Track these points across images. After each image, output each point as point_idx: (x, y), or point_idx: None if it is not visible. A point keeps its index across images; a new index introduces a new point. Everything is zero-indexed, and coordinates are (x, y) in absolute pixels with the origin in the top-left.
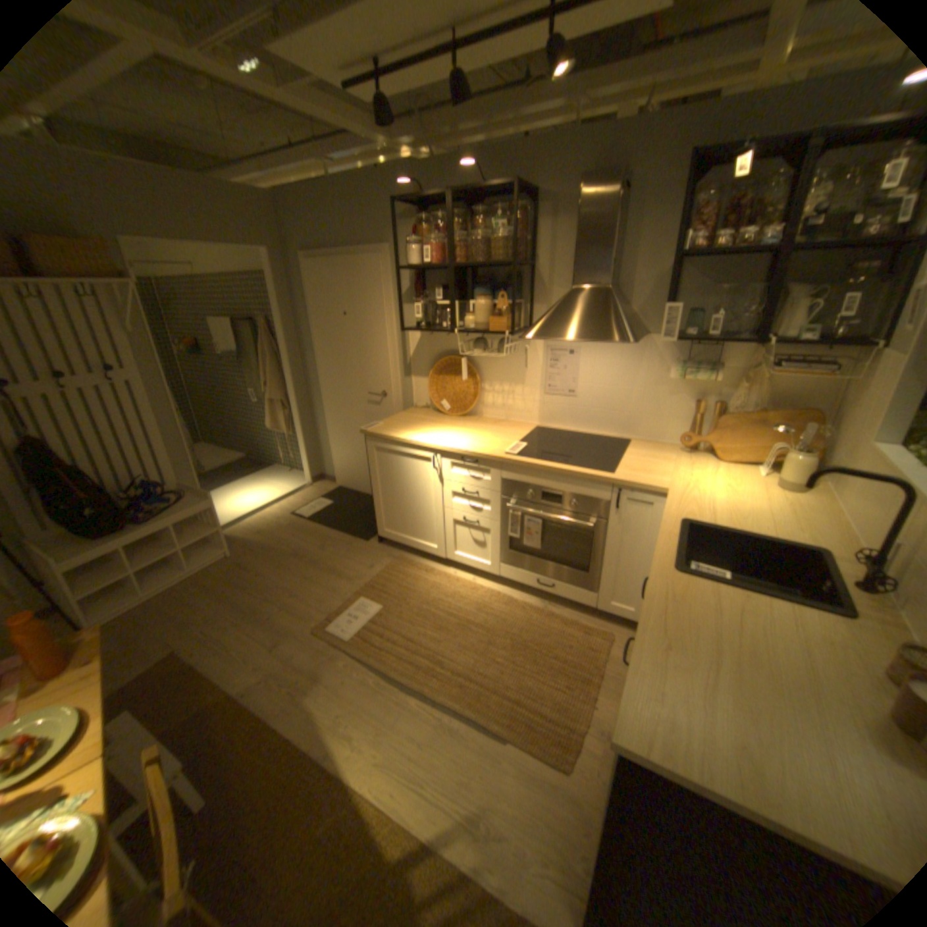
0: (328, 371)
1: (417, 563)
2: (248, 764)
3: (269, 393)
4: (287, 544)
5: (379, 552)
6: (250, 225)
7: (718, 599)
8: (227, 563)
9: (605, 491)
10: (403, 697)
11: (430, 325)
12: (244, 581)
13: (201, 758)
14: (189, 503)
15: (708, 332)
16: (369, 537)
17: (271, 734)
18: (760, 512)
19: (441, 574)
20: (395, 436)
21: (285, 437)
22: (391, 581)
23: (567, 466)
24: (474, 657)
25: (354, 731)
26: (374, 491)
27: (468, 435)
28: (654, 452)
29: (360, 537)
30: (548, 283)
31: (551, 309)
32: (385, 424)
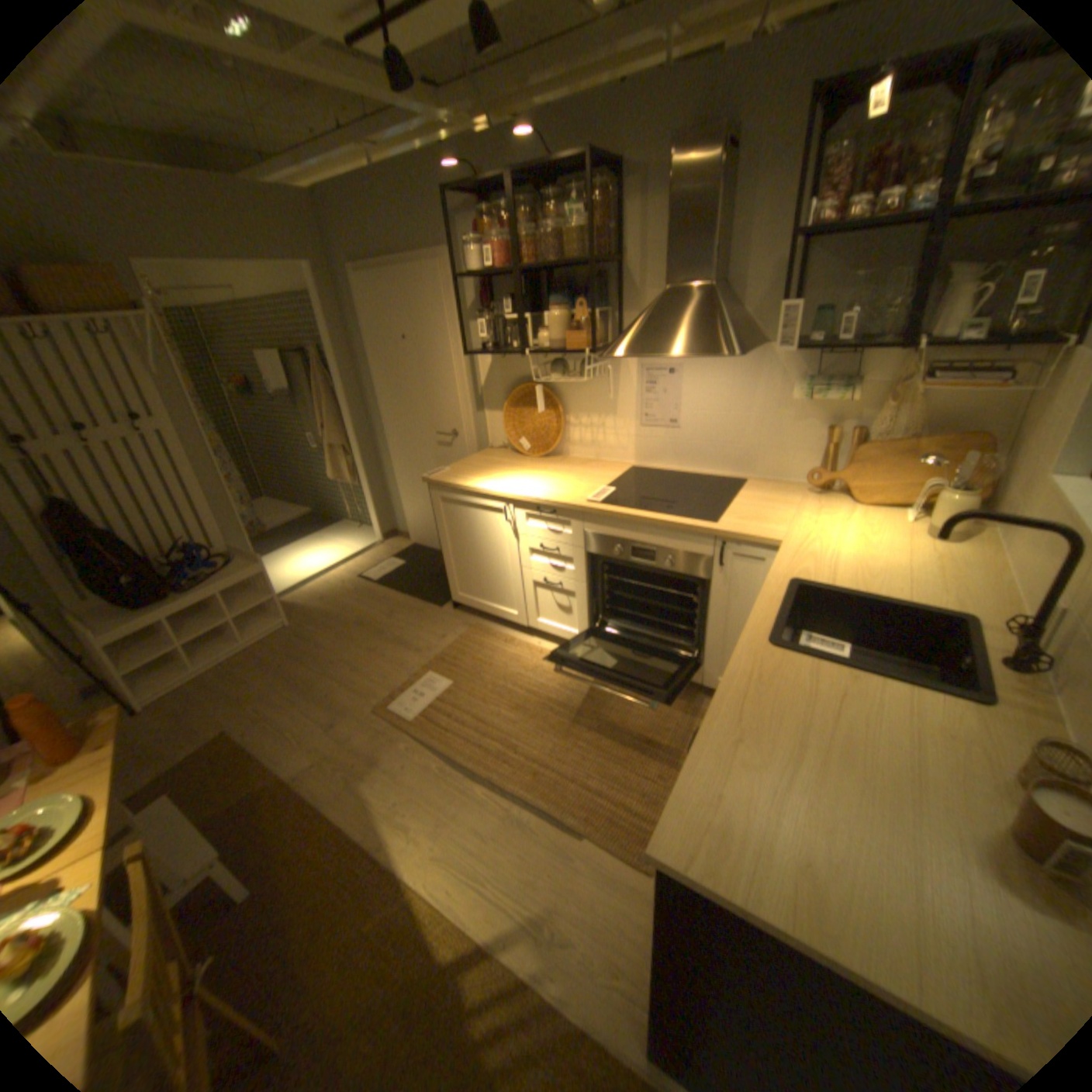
0: (391, 408)
1: (496, 632)
2: (296, 853)
3: (328, 437)
4: (351, 612)
5: (454, 619)
6: (290, 235)
7: (817, 680)
8: (286, 633)
9: (706, 545)
10: (469, 784)
11: (502, 346)
12: (303, 654)
13: (248, 846)
14: (238, 567)
15: (843, 336)
16: (444, 602)
17: (323, 822)
18: (896, 569)
19: (522, 644)
20: (462, 484)
21: (351, 488)
22: (464, 653)
23: (660, 515)
24: (553, 740)
25: (412, 821)
26: (445, 550)
27: (548, 480)
28: (775, 494)
29: (434, 602)
30: (639, 283)
31: (639, 318)
32: (452, 470)
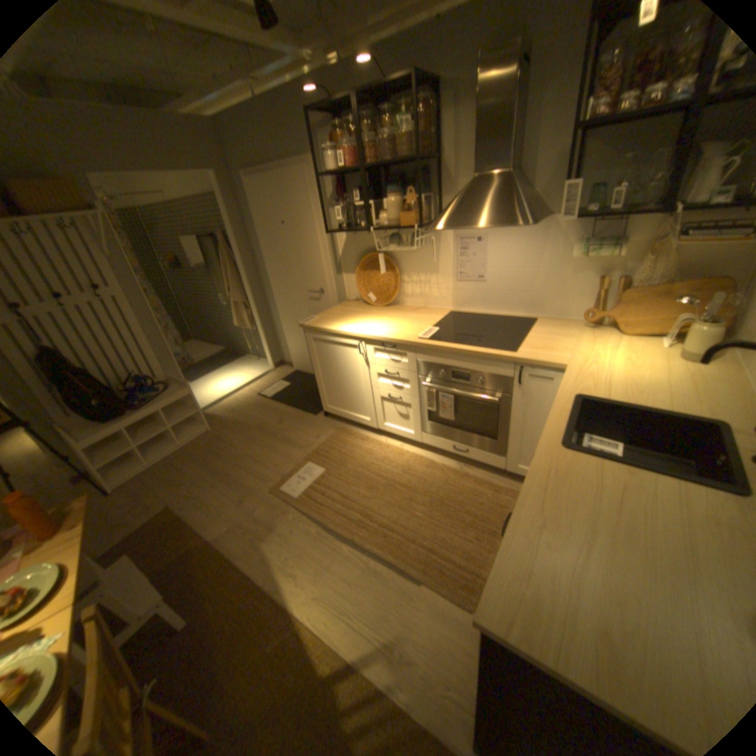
0: (276, 275)
1: (355, 433)
2: (218, 595)
3: (234, 297)
4: (254, 420)
5: (325, 424)
6: (200, 152)
7: (602, 475)
8: (209, 436)
9: (508, 369)
10: (339, 545)
11: (353, 226)
12: (221, 451)
13: (185, 589)
14: (173, 392)
15: (613, 206)
16: (318, 412)
17: (236, 572)
18: (658, 385)
19: (374, 442)
20: (327, 328)
21: (251, 333)
22: (333, 449)
23: (473, 347)
24: (398, 512)
25: (299, 571)
26: (317, 375)
27: (389, 323)
28: (559, 329)
29: (311, 412)
30: (454, 174)
31: (454, 199)
32: (320, 318)
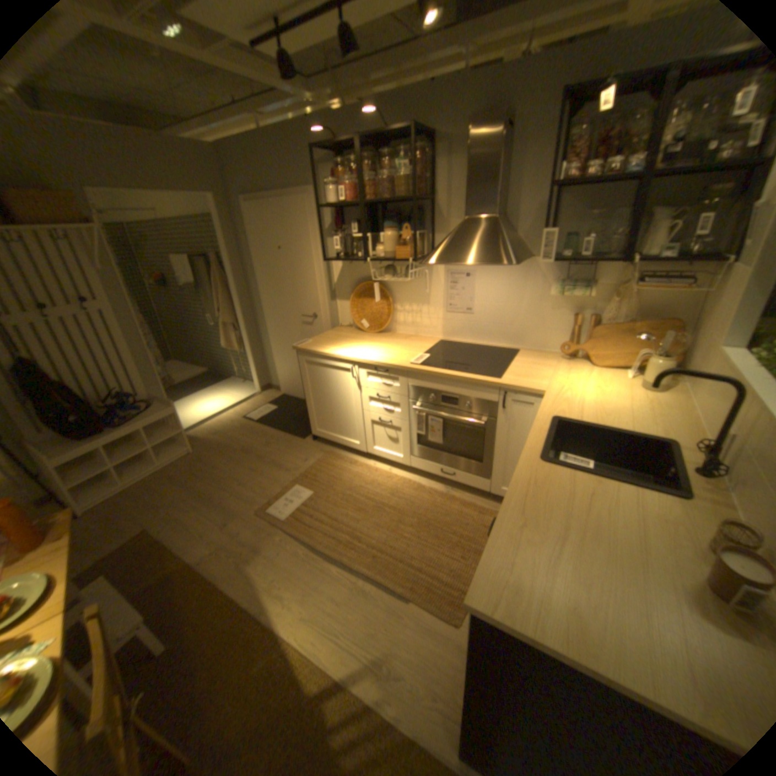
0: (268, 298)
1: (344, 457)
2: (199, 619)
3: (222, 318)
4: (238, 443)
5: (313, 448)
6: (198, 175)
7: (574, 484)
8: (189, 458)
9: (493, 394)
10: (326, 566)
11: (349, 256)
12: (202, 473)
13: (163, 614)
14: (155, 410)
15: (583, 253)
16: (305, 436)
17: (219, 595)
18: (622, 409)
19: (362, 465)
20: (320, 351)
21: (237, 355)
22: (321, 472)
23: (461, 373)
24: (386, 533)
25: (285, 593)
26: (307, 398)
27: (382, 349)
28: (538, 359)
29: (298, 436)
30: (446, 215)
31: (446, 238)
32: (313, 342)
